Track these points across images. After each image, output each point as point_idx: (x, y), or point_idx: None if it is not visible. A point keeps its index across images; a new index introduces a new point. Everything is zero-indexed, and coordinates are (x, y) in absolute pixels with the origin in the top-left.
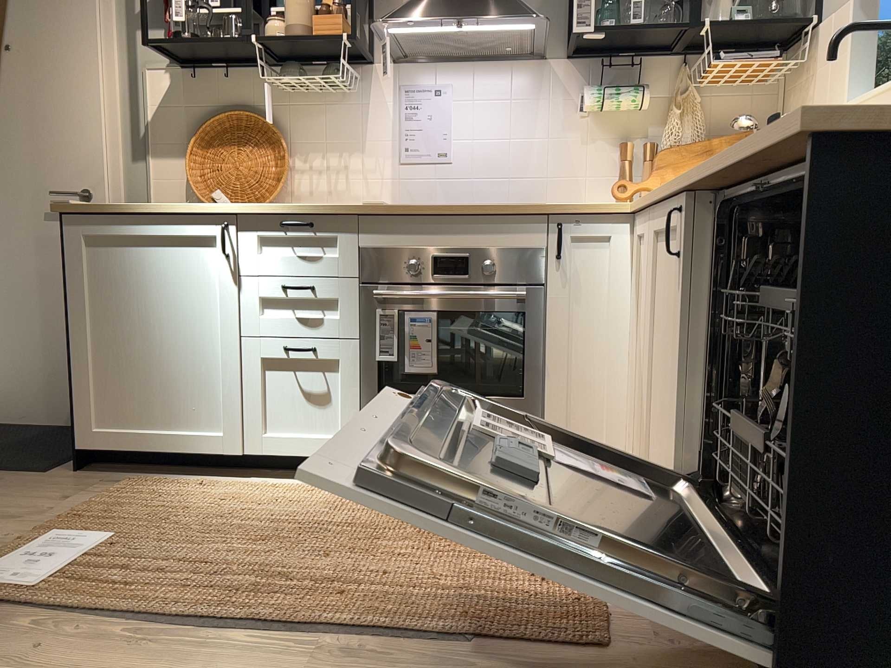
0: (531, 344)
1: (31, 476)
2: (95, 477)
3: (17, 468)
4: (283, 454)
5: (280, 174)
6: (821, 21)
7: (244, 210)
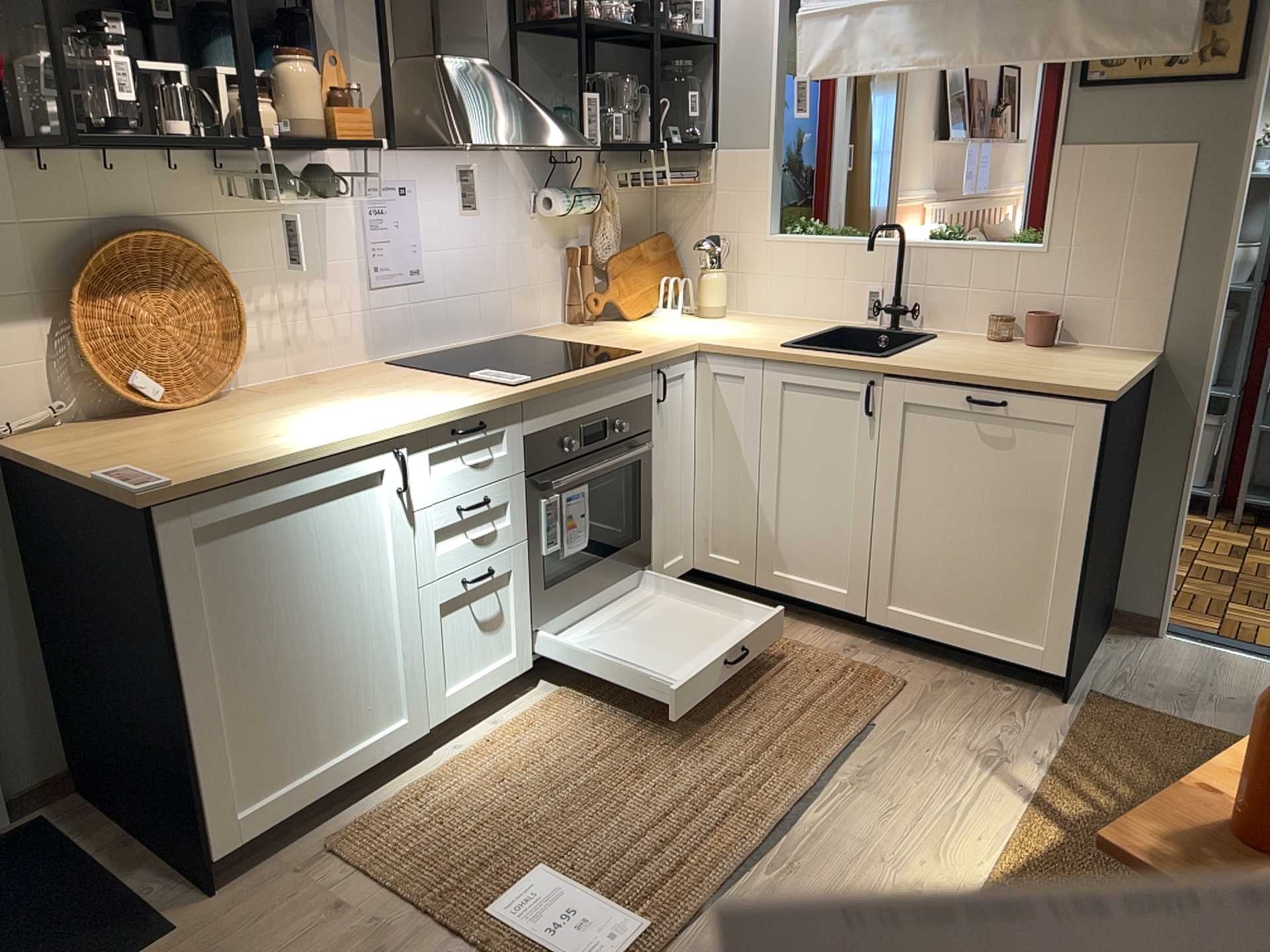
0: (642, 487)
1: (172, 945)
2: (266, 877)
3: None
4: (468, 704)
5: (232, 328)
6: (723, 147)
7: (418, 426)
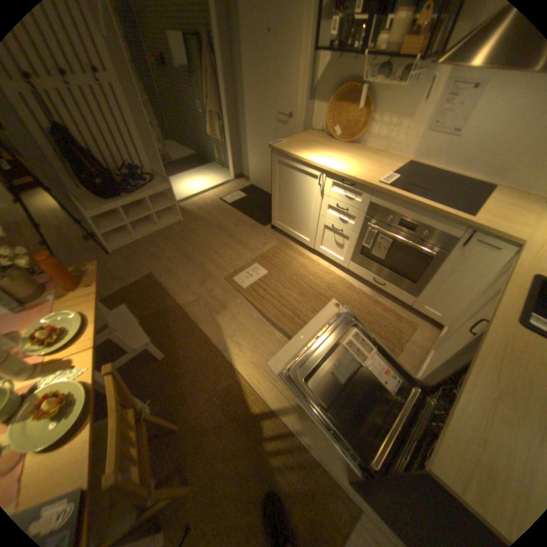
0: (428, 268)
1: (261, 227)
2: (275, 234)
3: (259, 221)
4: (324, 254)
5: (366, 123)
6: None
7: (329, 170)
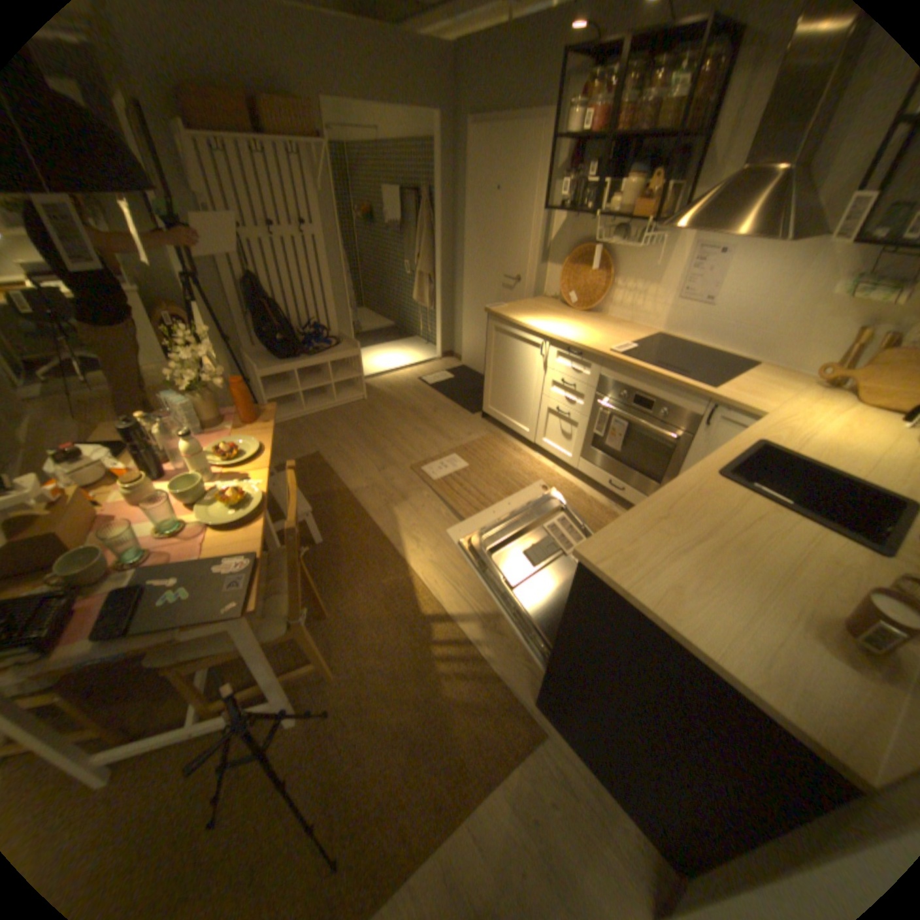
0: (672, 461)
1: (467, 414)
2: (485, 424)
3: (466, 407)
4: (547, 450)
5: (606, 289)
6: None
7: (553, 337)
